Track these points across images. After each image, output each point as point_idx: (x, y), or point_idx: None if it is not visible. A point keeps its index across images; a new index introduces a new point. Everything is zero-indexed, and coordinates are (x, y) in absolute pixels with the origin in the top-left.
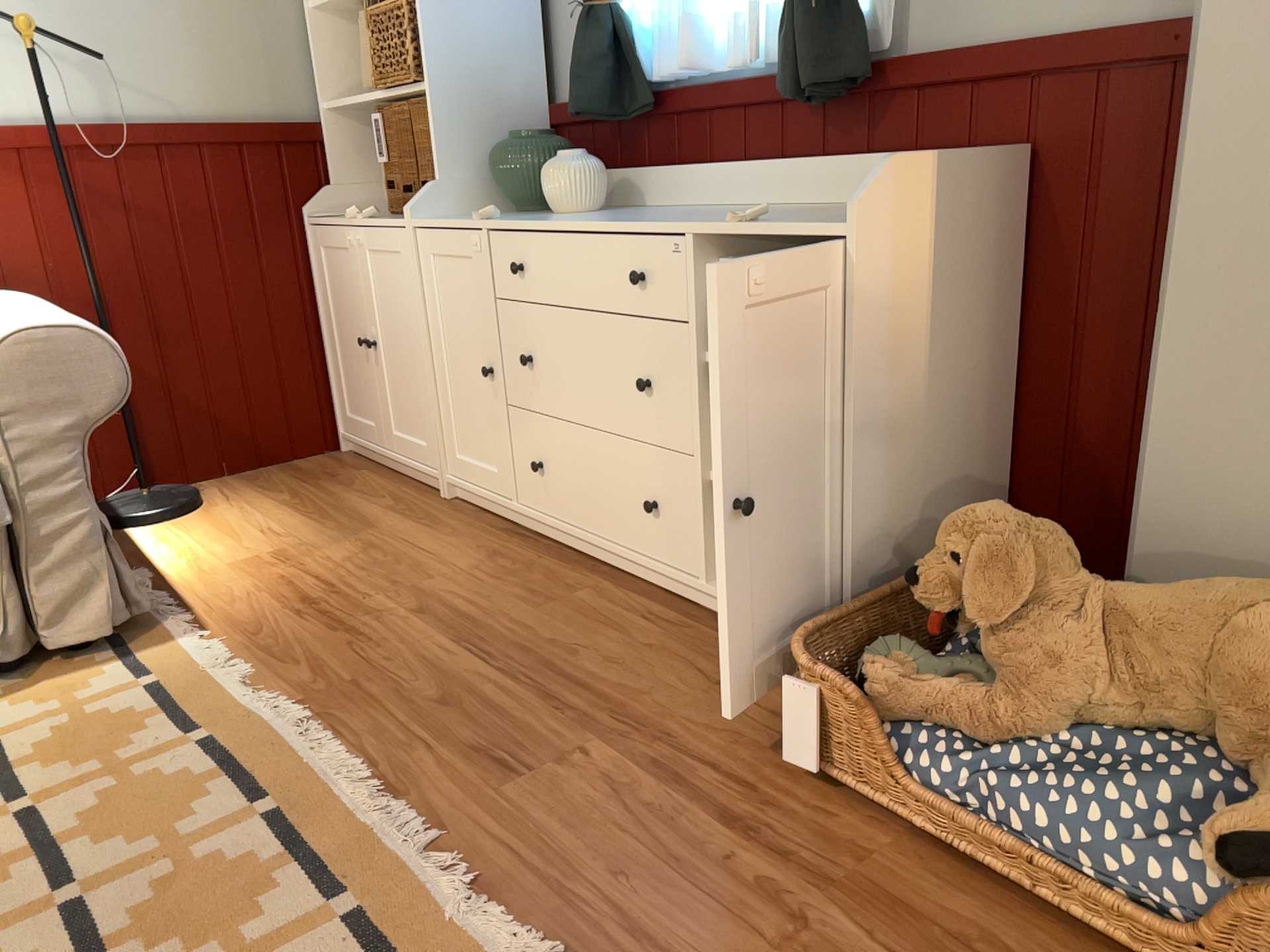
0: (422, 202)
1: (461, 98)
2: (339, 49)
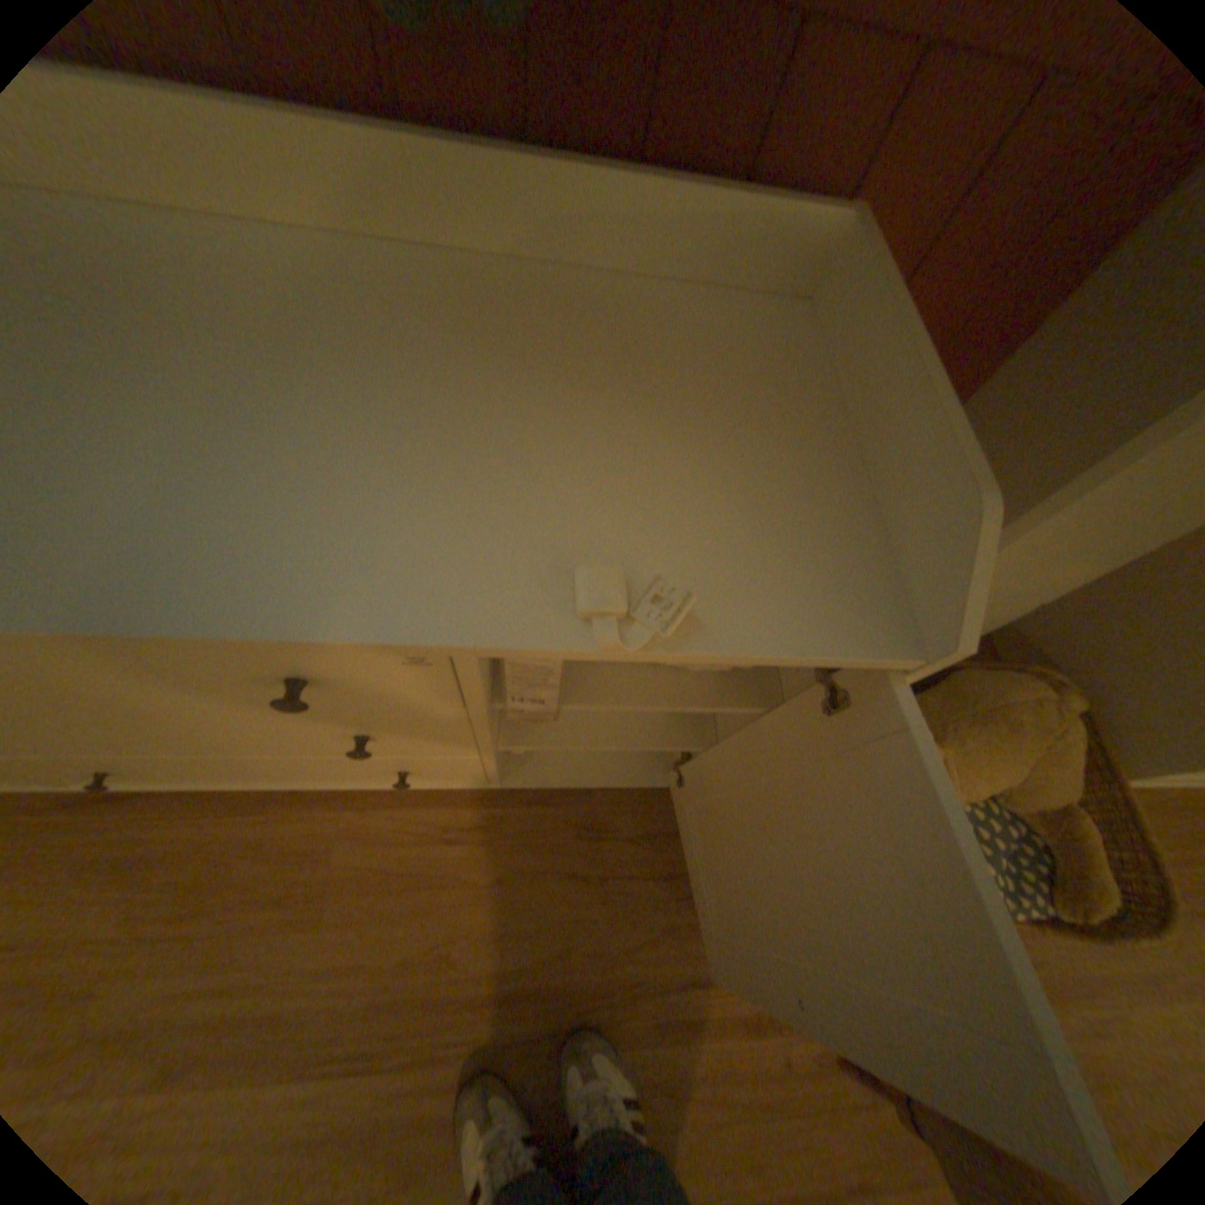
0: None
1: None
2: None
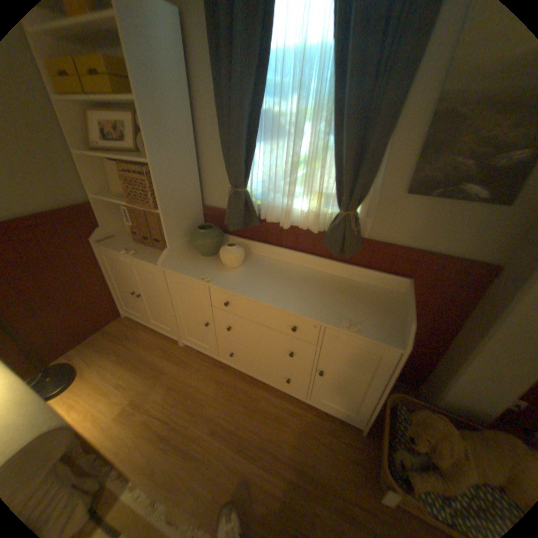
0: (165, 259)
1: (174, 213)
2: (93, 168)
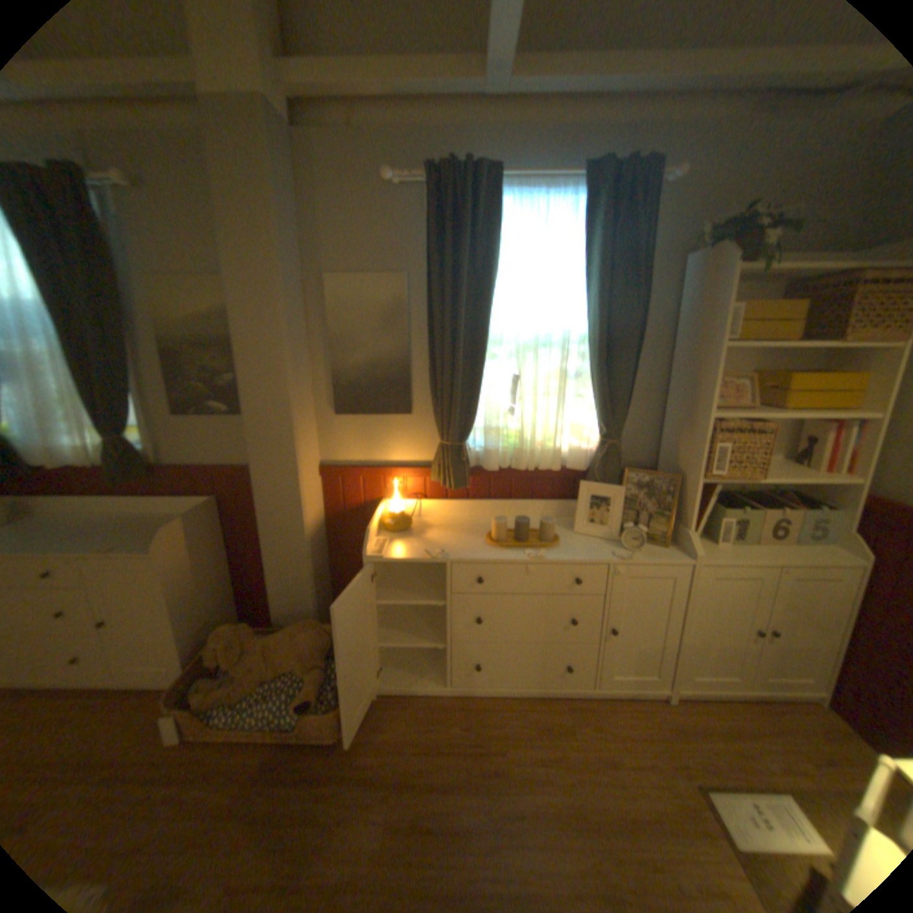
0: None
1: None
2: None
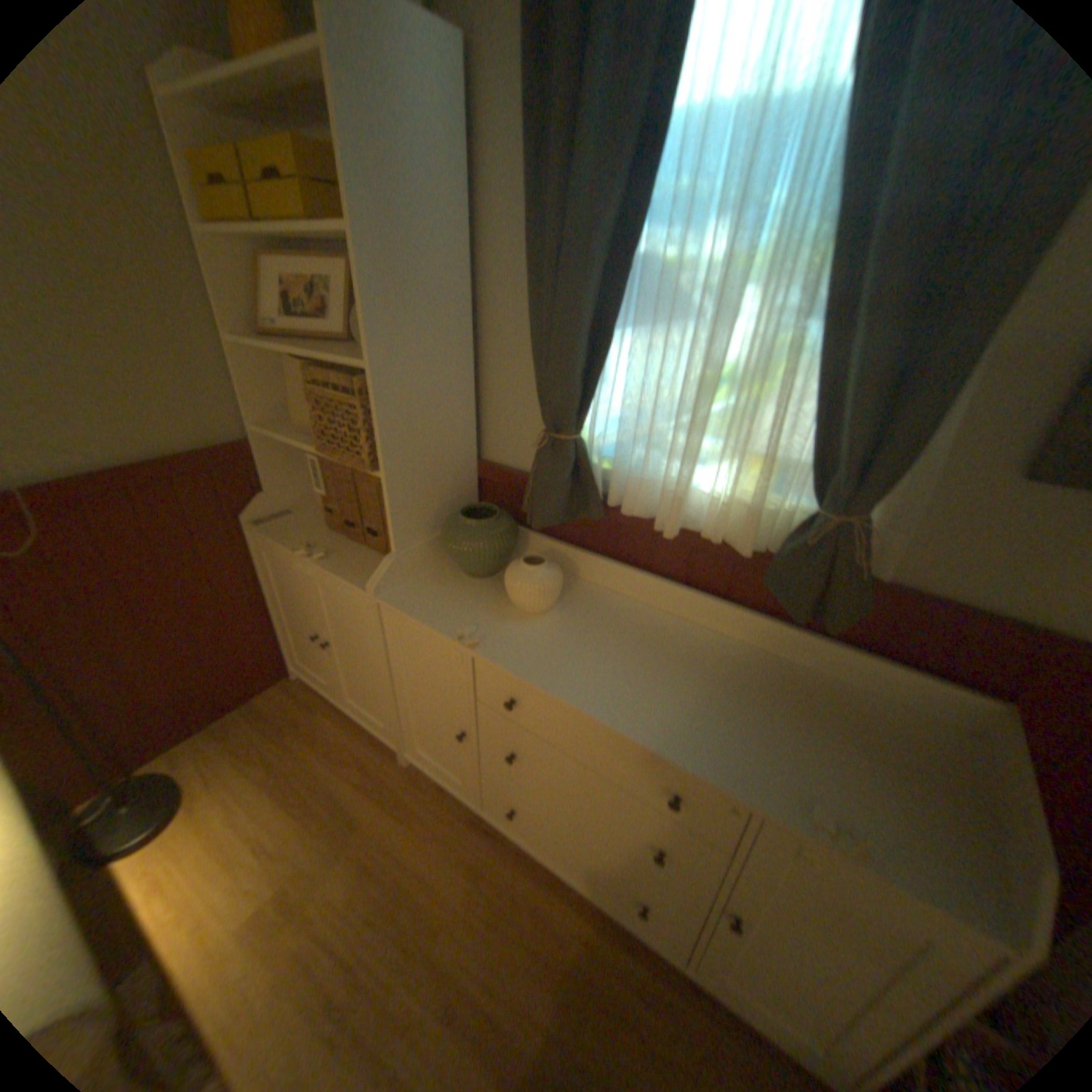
0: (383, 578)
1: (414, 478)
2: (260, 370)
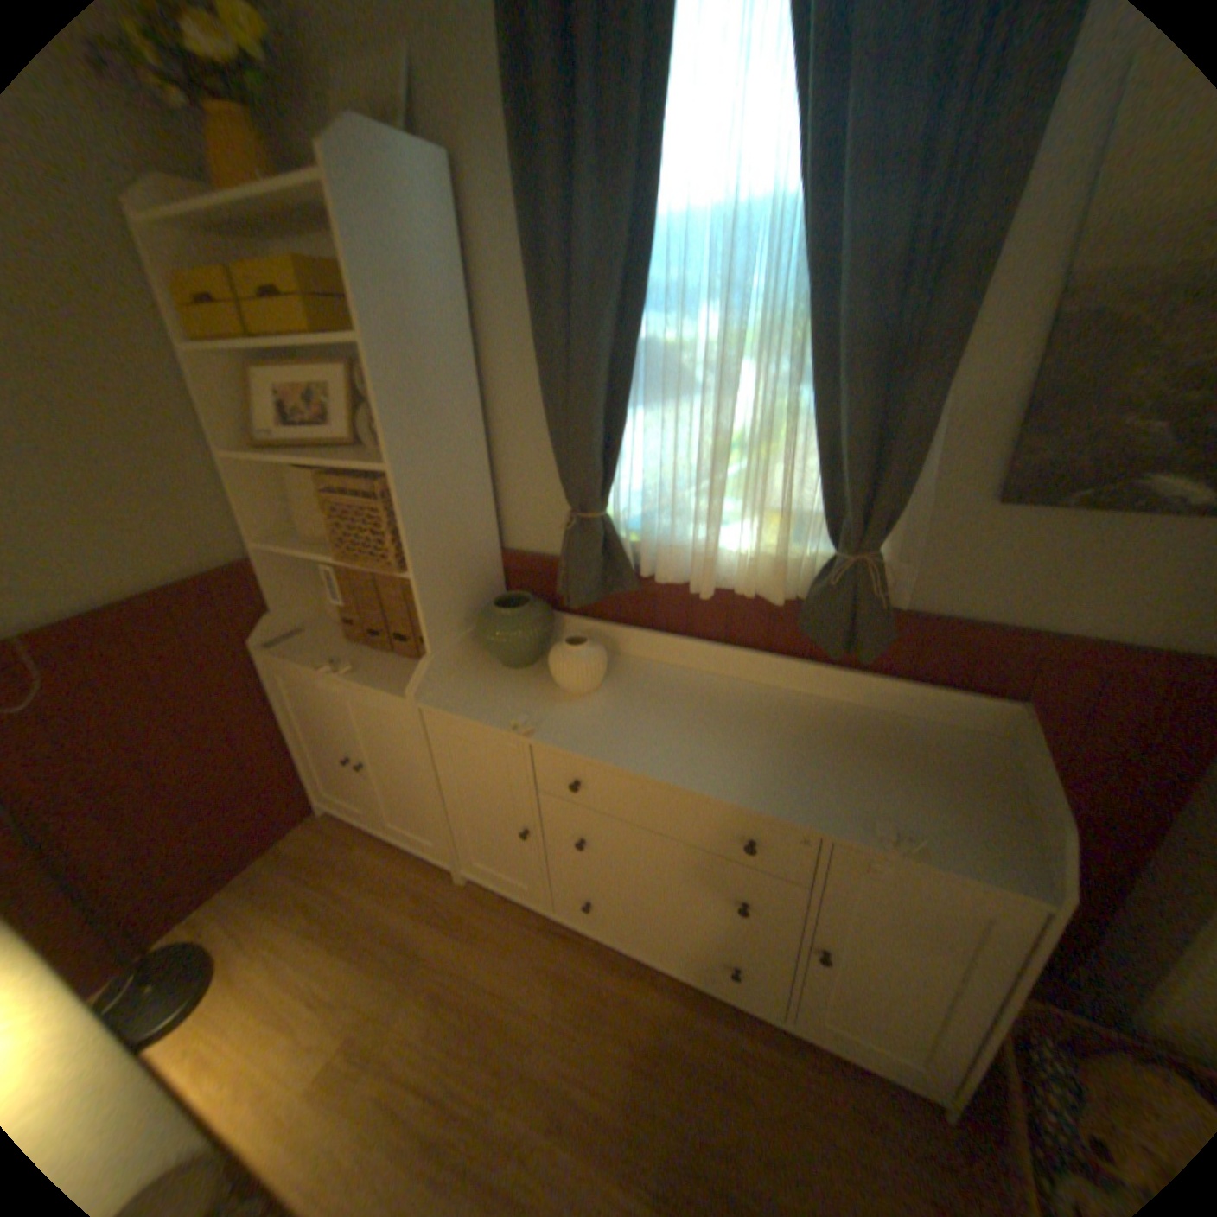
0: (422, 682)
1: (441, 575)
2: (256, 484)
